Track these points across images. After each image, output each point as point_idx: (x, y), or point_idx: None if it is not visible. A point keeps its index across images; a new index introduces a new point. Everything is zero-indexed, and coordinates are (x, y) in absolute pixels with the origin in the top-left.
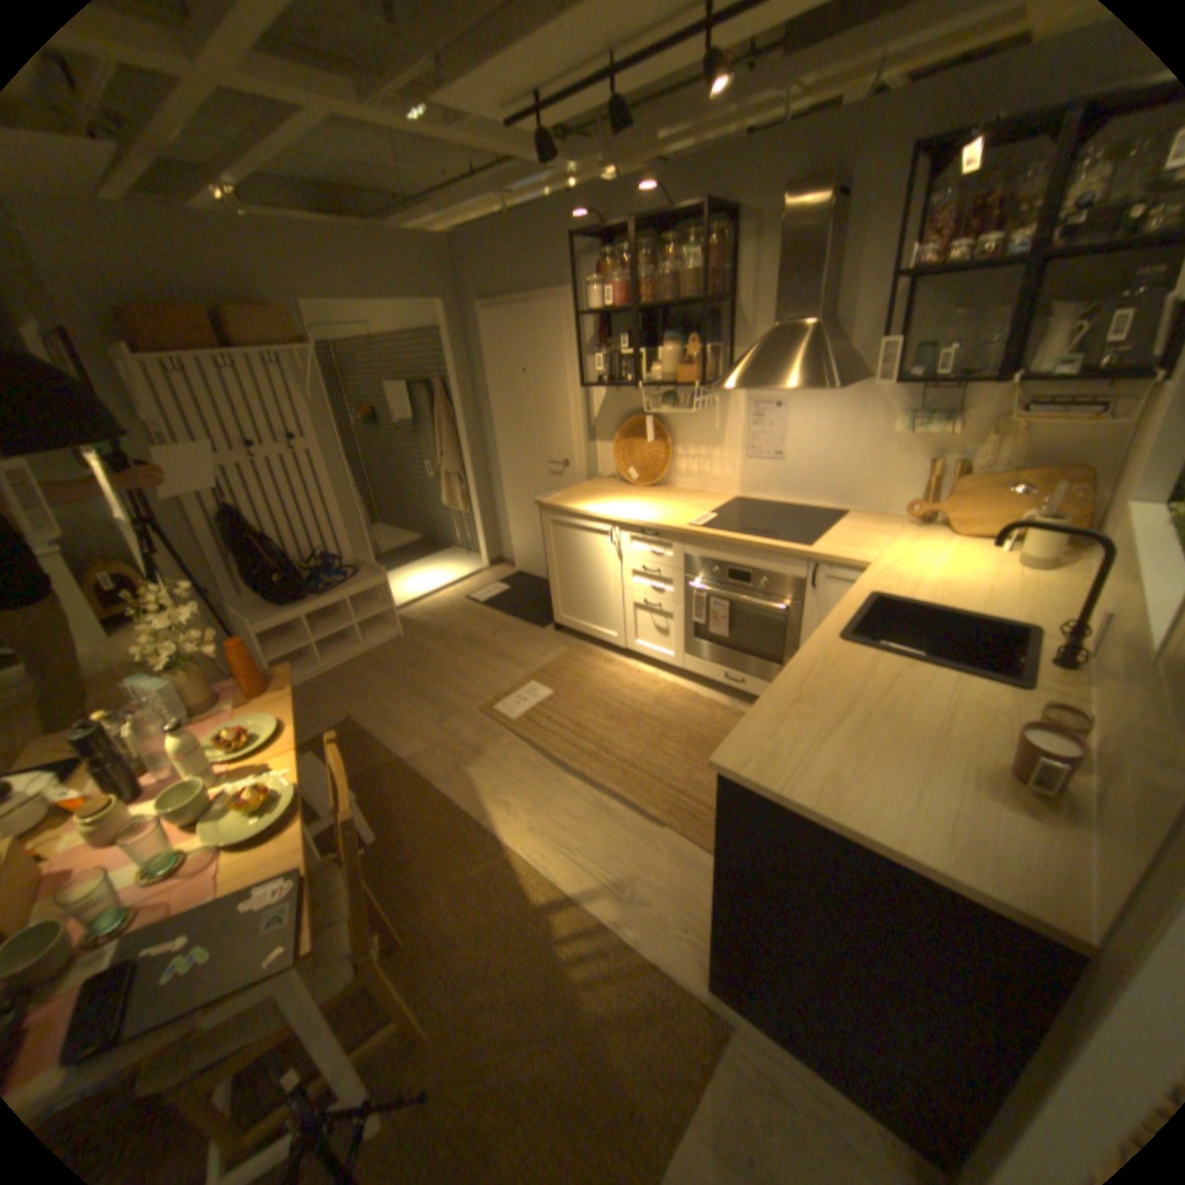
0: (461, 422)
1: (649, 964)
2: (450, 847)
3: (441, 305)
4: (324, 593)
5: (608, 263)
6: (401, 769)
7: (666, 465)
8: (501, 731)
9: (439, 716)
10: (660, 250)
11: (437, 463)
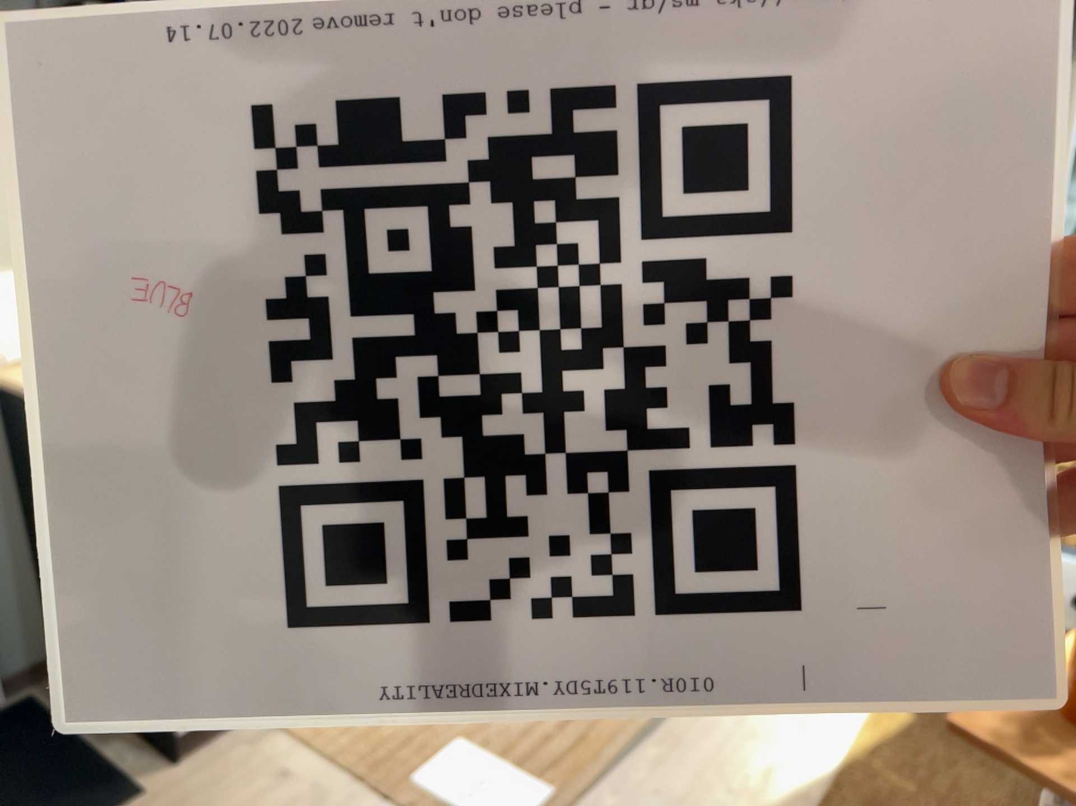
0: None
1: None
2: None
3: None
4: None
5: None
6: None
7: None
8: None
9: None
10: None
11: None
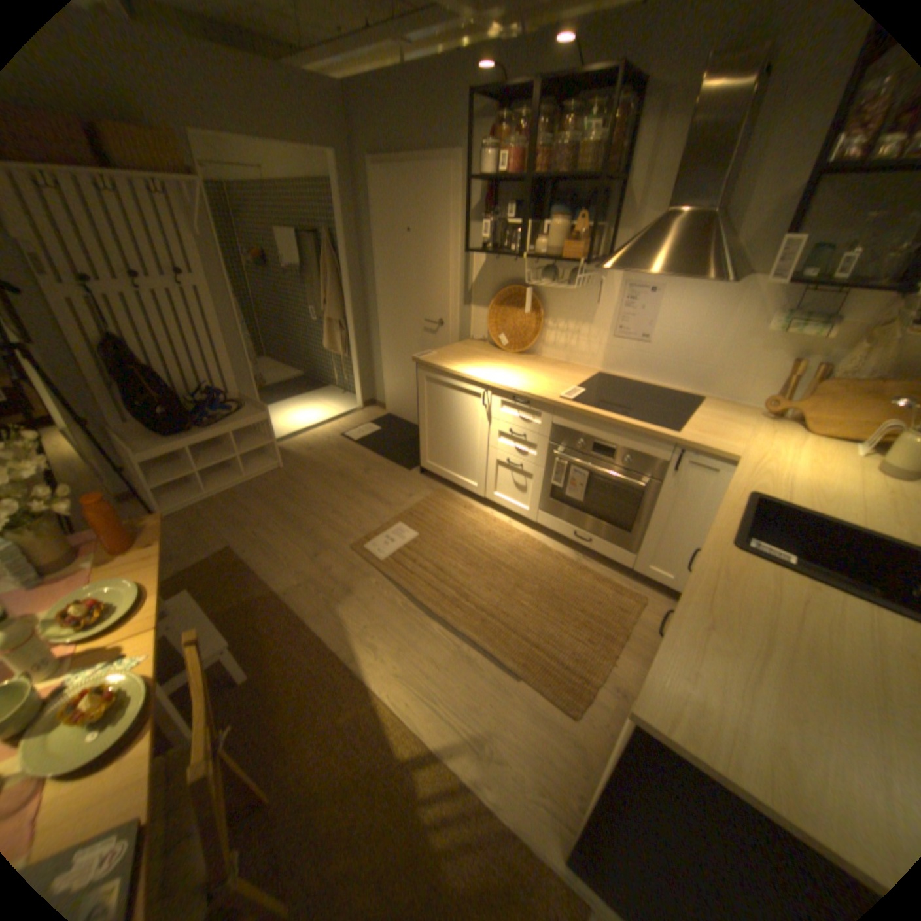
0: (345, 273)
1: (508, 830)
2: (319, 690)
3: (333, 155)
4: (208, 425)
5: (504, 128)
6: (275, 603)
7: (536, 335)
8: (370, 569)
9: (313, 550)
10: (560, 118)
11: (321, 308)
